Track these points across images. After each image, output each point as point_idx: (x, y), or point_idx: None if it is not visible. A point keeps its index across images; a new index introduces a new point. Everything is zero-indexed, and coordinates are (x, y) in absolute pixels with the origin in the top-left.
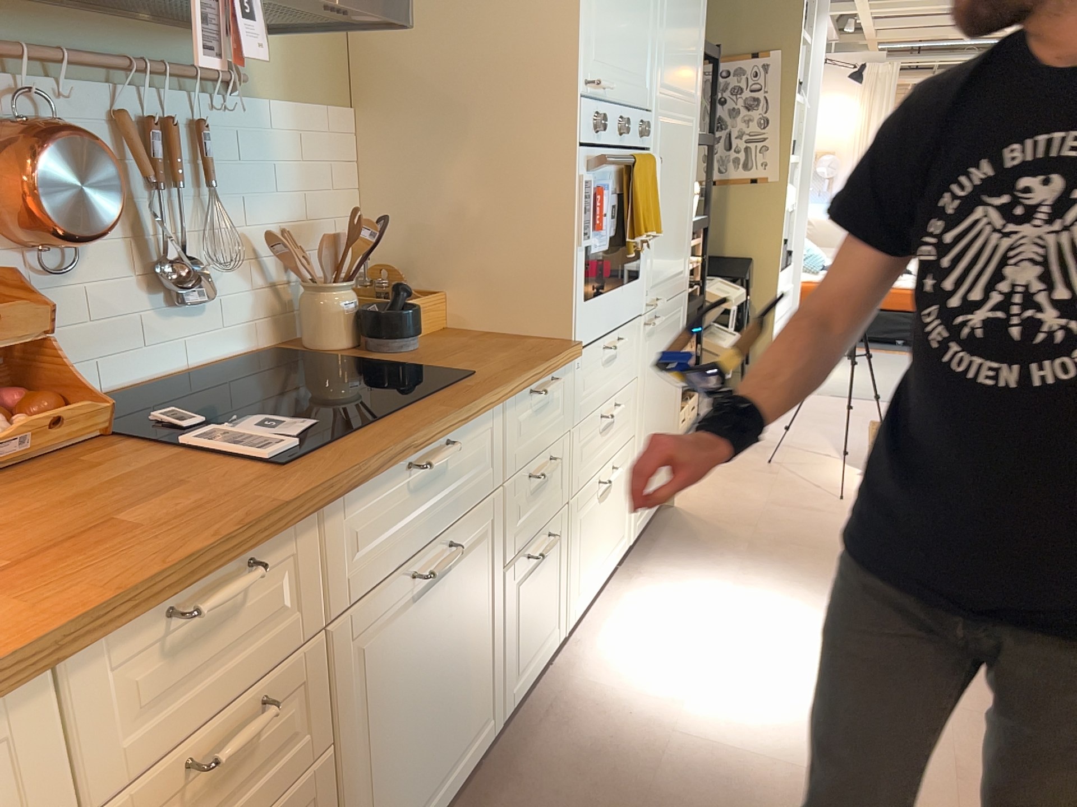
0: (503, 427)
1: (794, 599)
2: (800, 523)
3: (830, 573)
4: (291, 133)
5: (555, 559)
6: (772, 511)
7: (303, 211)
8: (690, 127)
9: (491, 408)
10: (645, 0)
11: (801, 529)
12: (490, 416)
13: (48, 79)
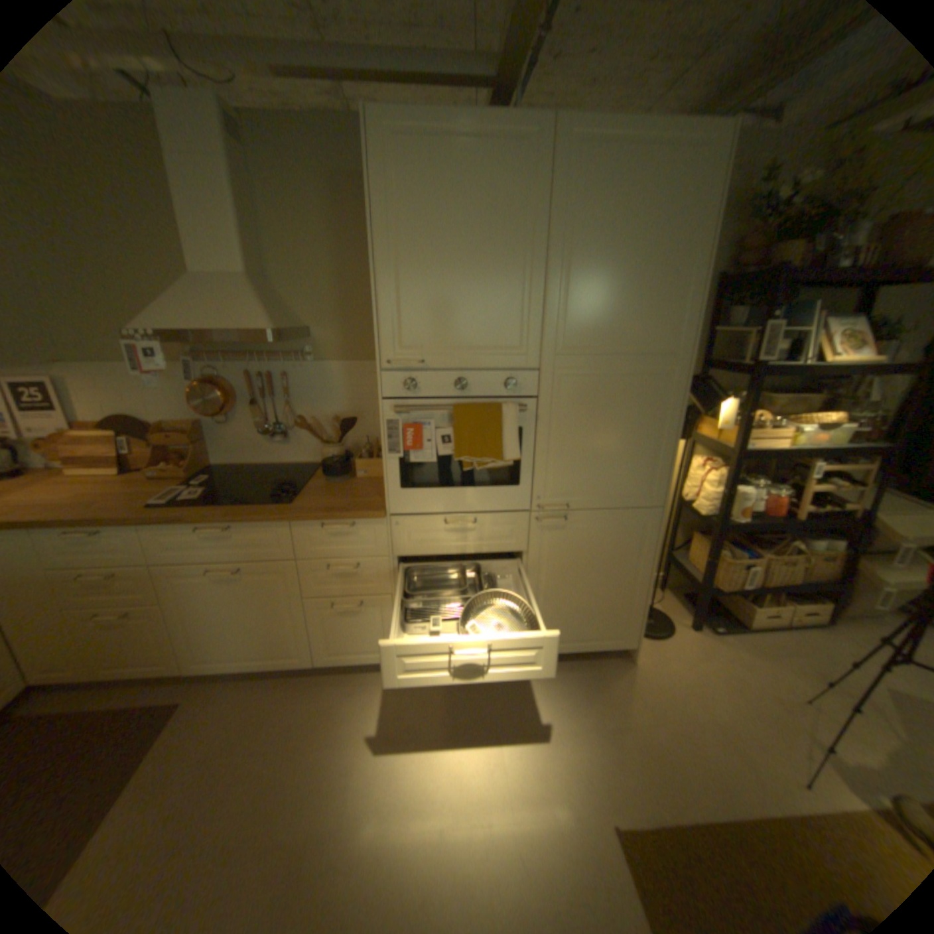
0: (291, 534)
1: (559, 786)
2: (704, 762)
3: (630, 809)
4: (342, 374)
5: (374, 618)
6: (703, 732)
7: (349, 408)
8: (660, 373)
9: (263, 522)
10: (506, 289)
11: (695, 766)
12: (275, 526)
13: (220, 362)
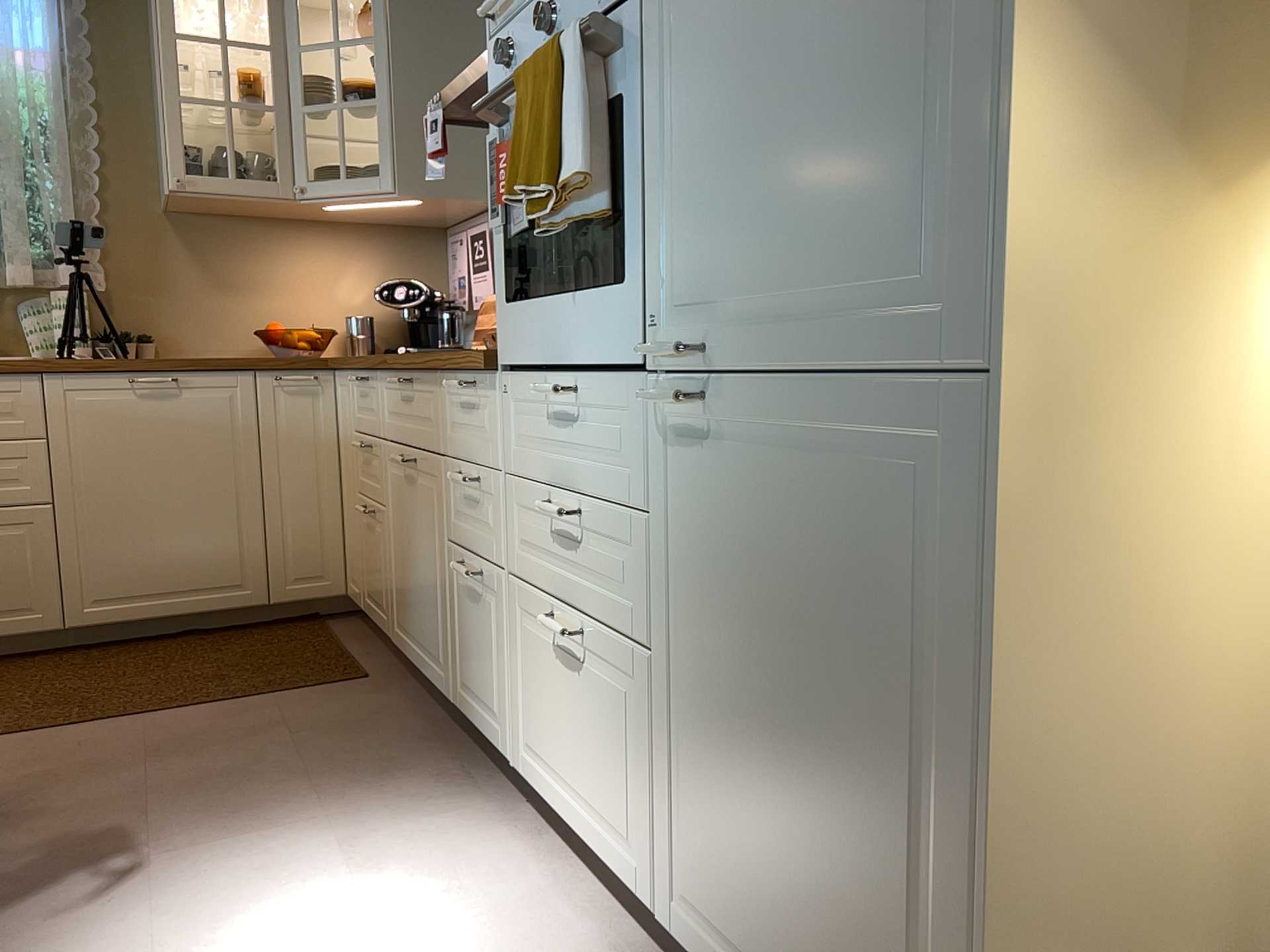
0: (441, 400)
1: None
2: None
3: None
4: None
5: (493, 624)
6: None
7: None
8: None
9: (419, 368)
10: None
11: None
12: (433, 381)
13: None
